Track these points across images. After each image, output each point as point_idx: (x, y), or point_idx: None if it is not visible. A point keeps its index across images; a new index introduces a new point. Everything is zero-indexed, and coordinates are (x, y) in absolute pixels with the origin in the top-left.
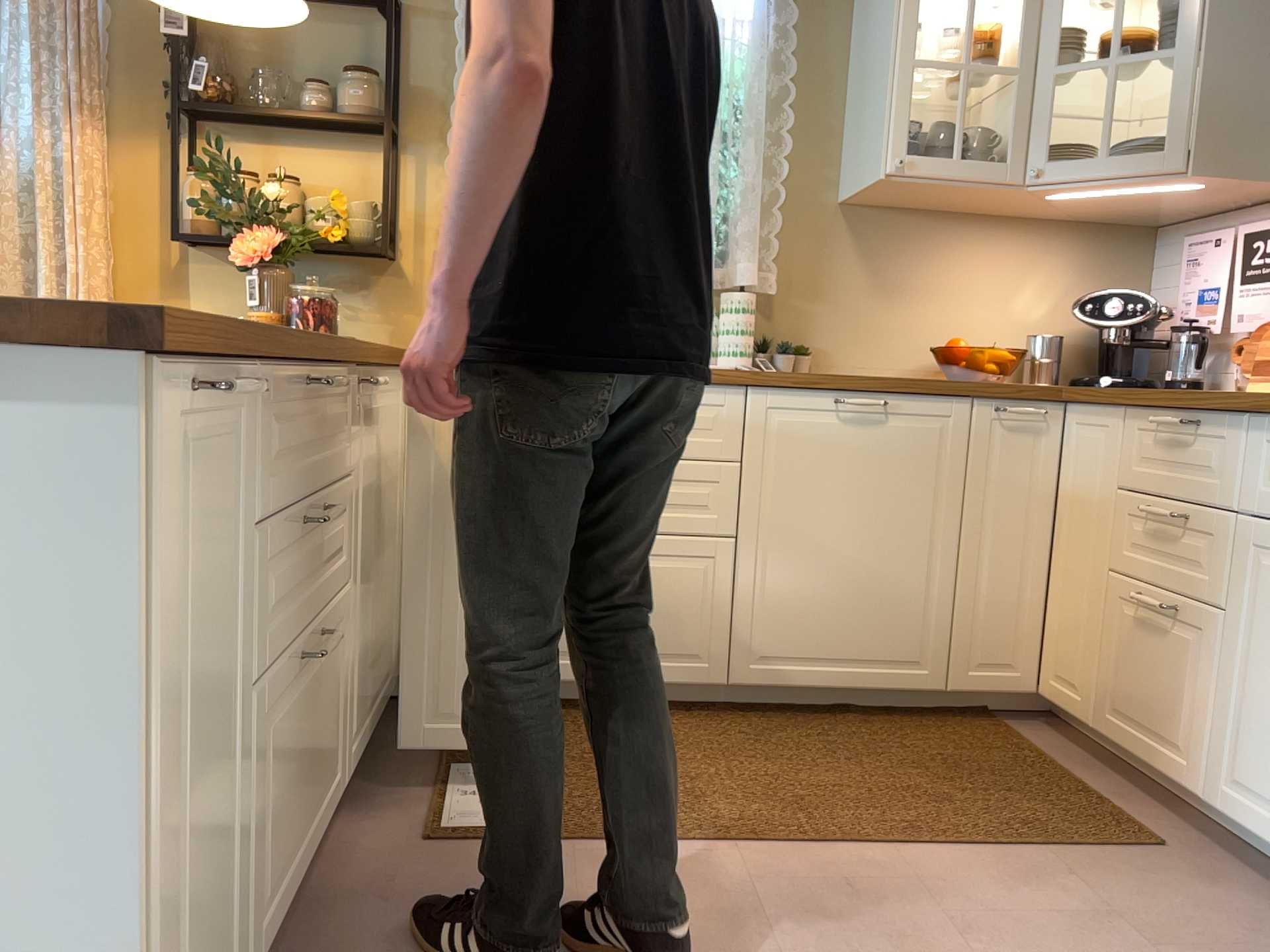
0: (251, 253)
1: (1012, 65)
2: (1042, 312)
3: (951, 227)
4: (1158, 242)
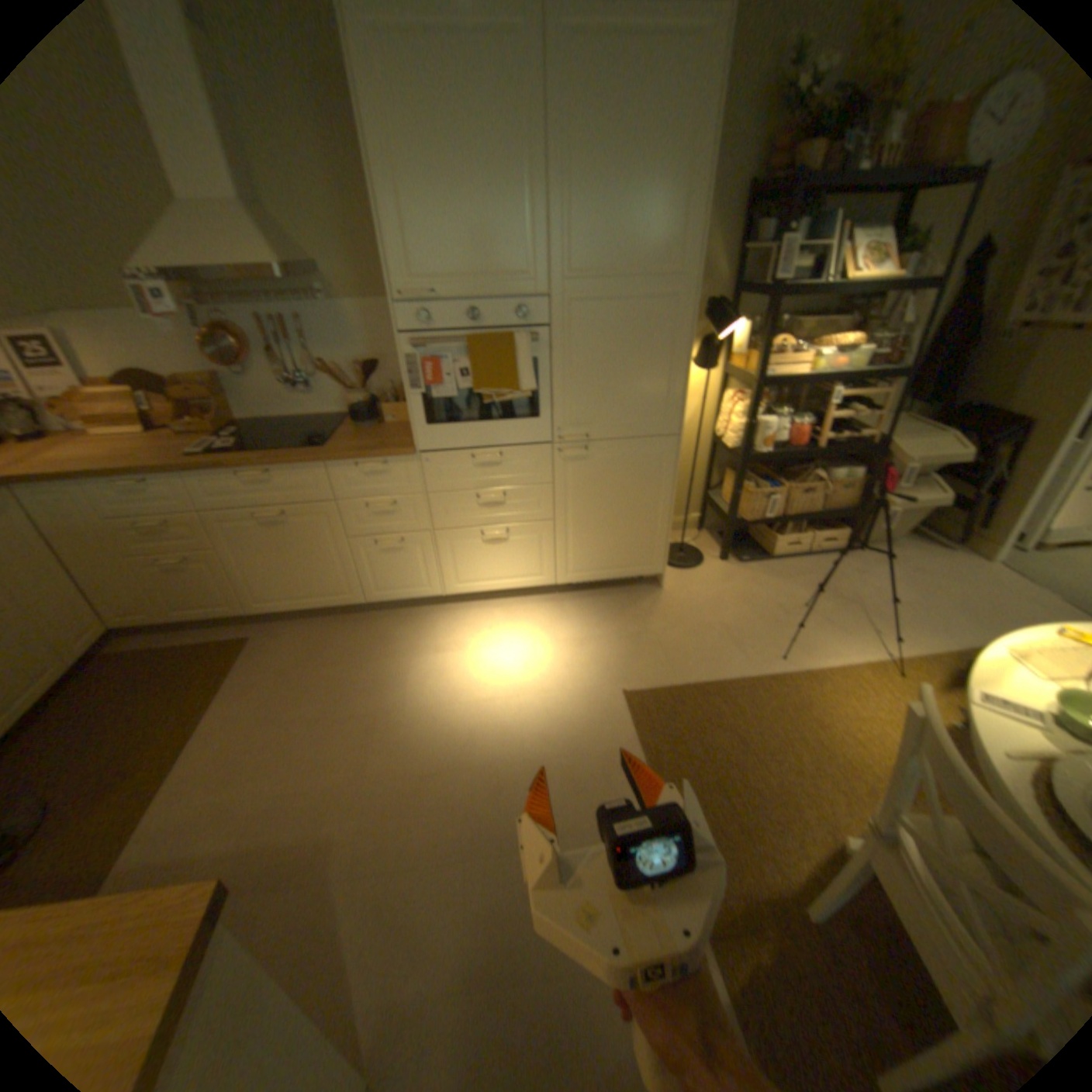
0: None
1: None
2: None
3: None
4: None
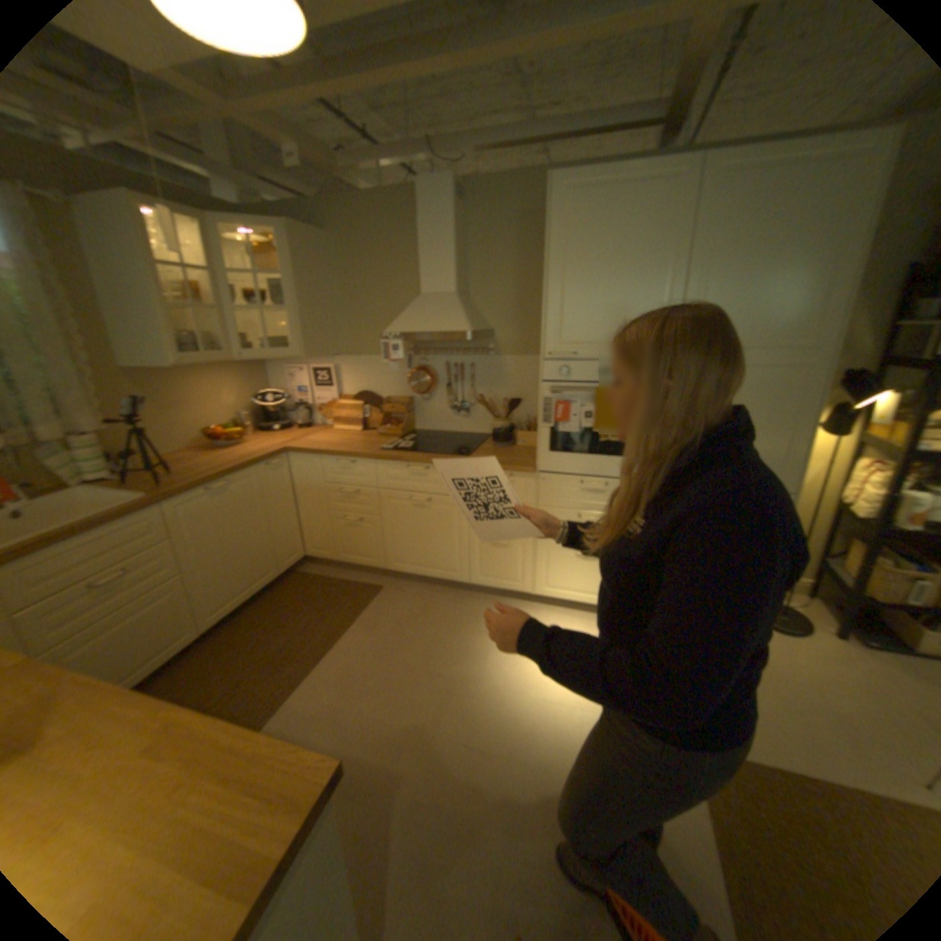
0: None
1: (206, 300)
2: (235, 401)
3: (185, 371)
4: (267, 362)
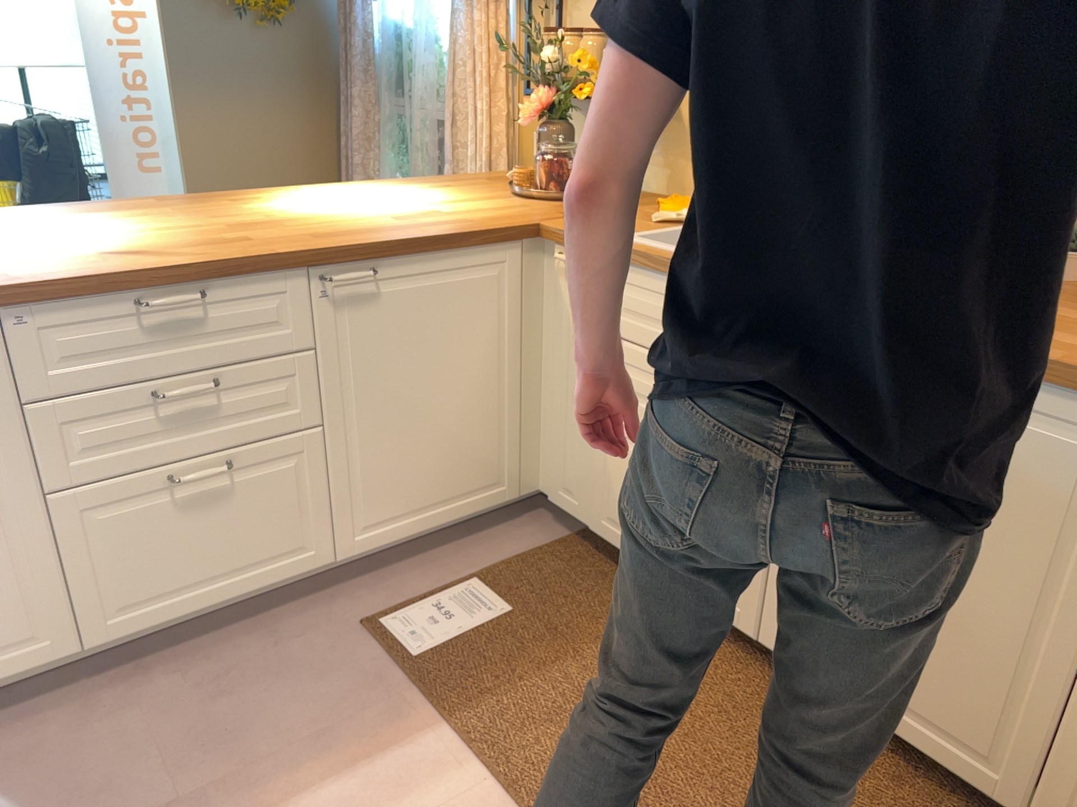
0: (525, 114)
1: None
2: None
3: None
4: None
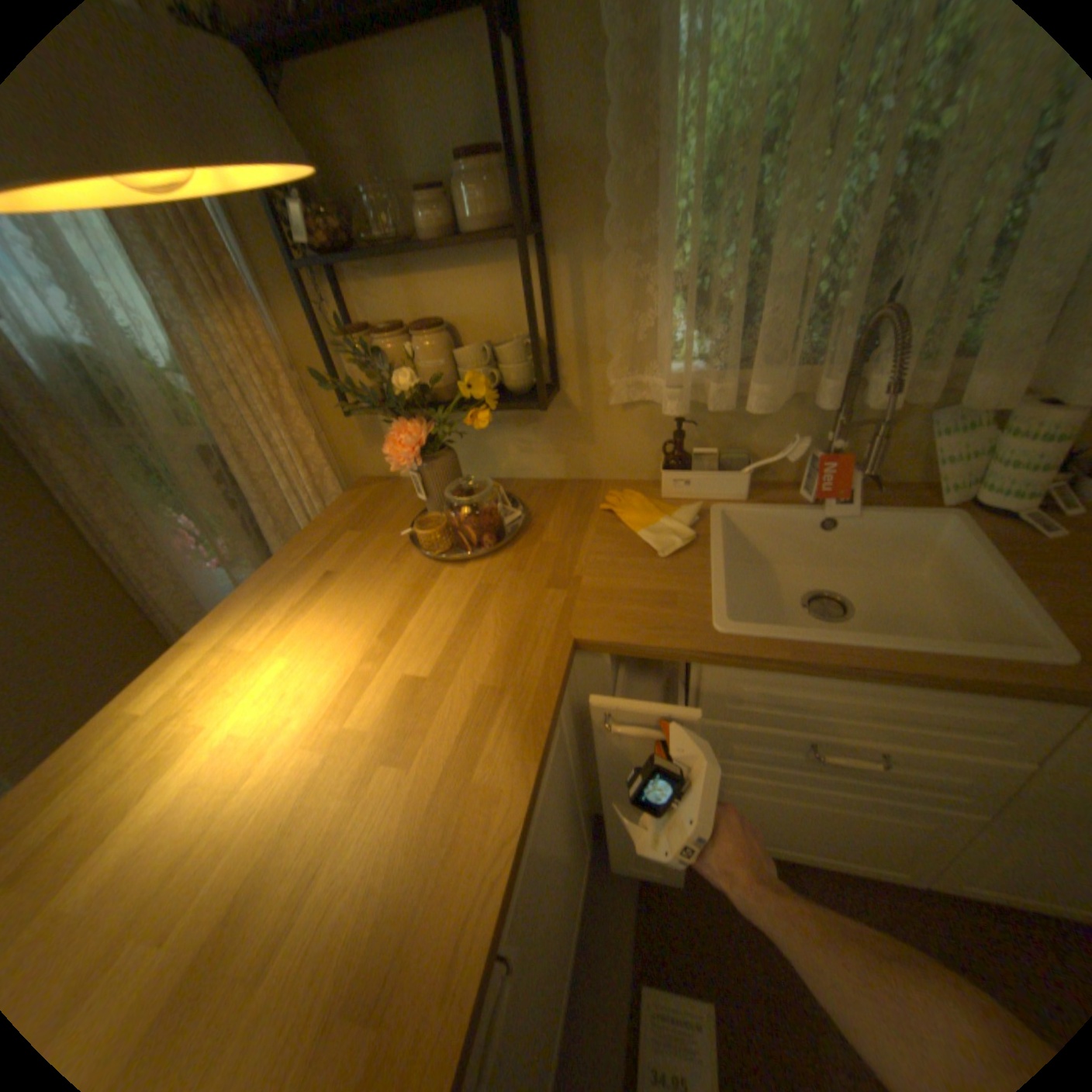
0: (399, 457)
1: None
2: None
3: None
4: None
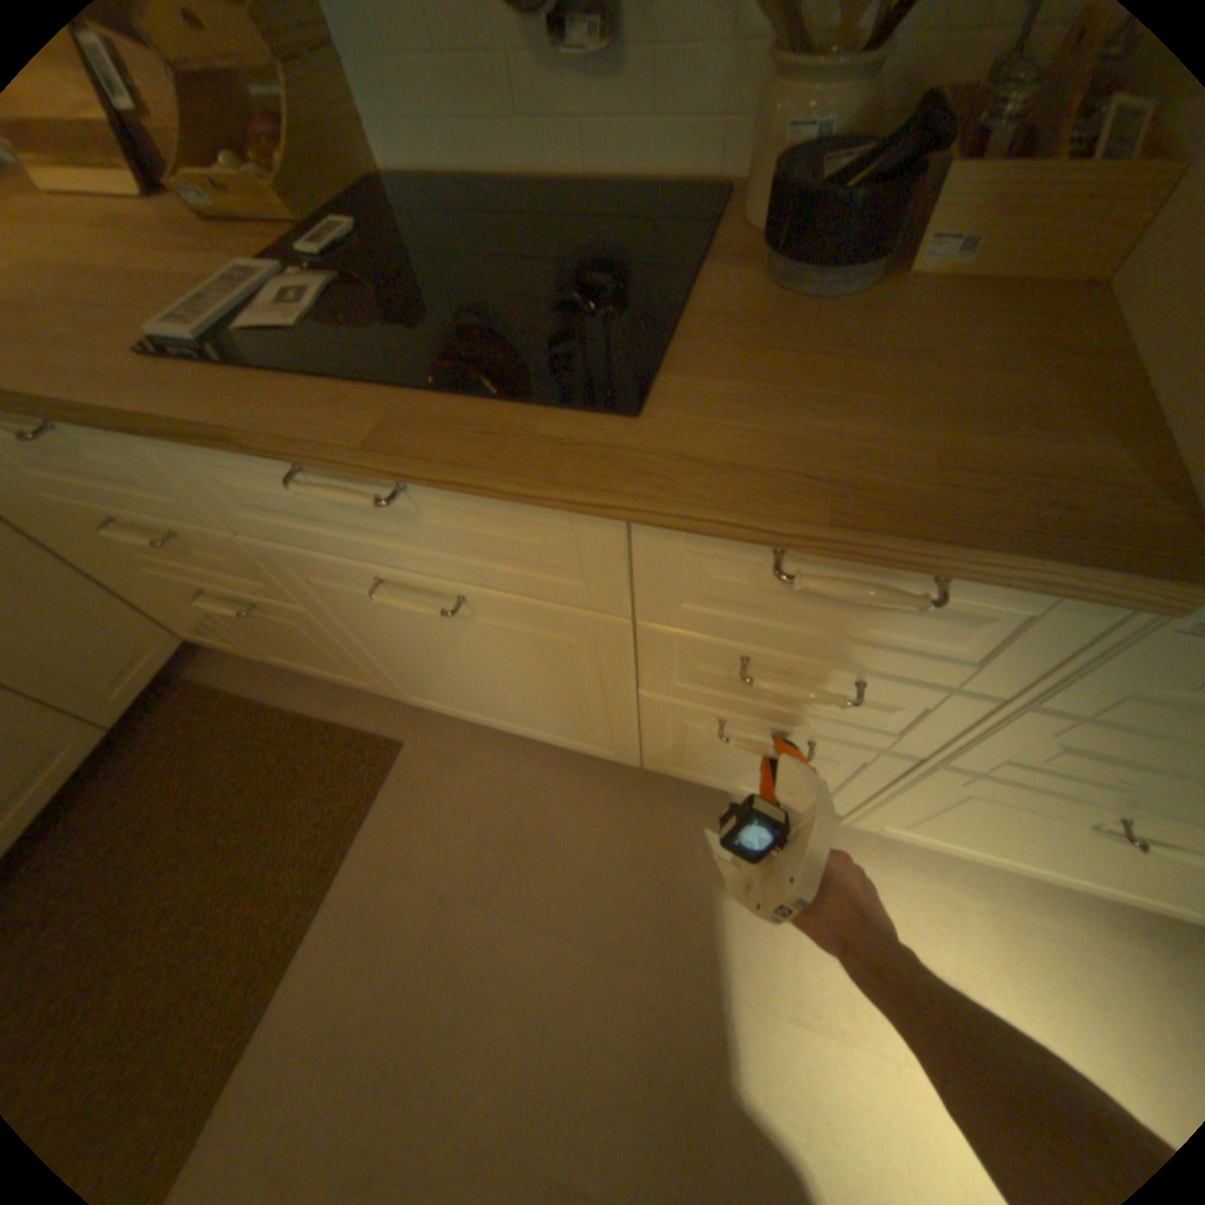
0: None
1: None
2: None
3: None
4: None
